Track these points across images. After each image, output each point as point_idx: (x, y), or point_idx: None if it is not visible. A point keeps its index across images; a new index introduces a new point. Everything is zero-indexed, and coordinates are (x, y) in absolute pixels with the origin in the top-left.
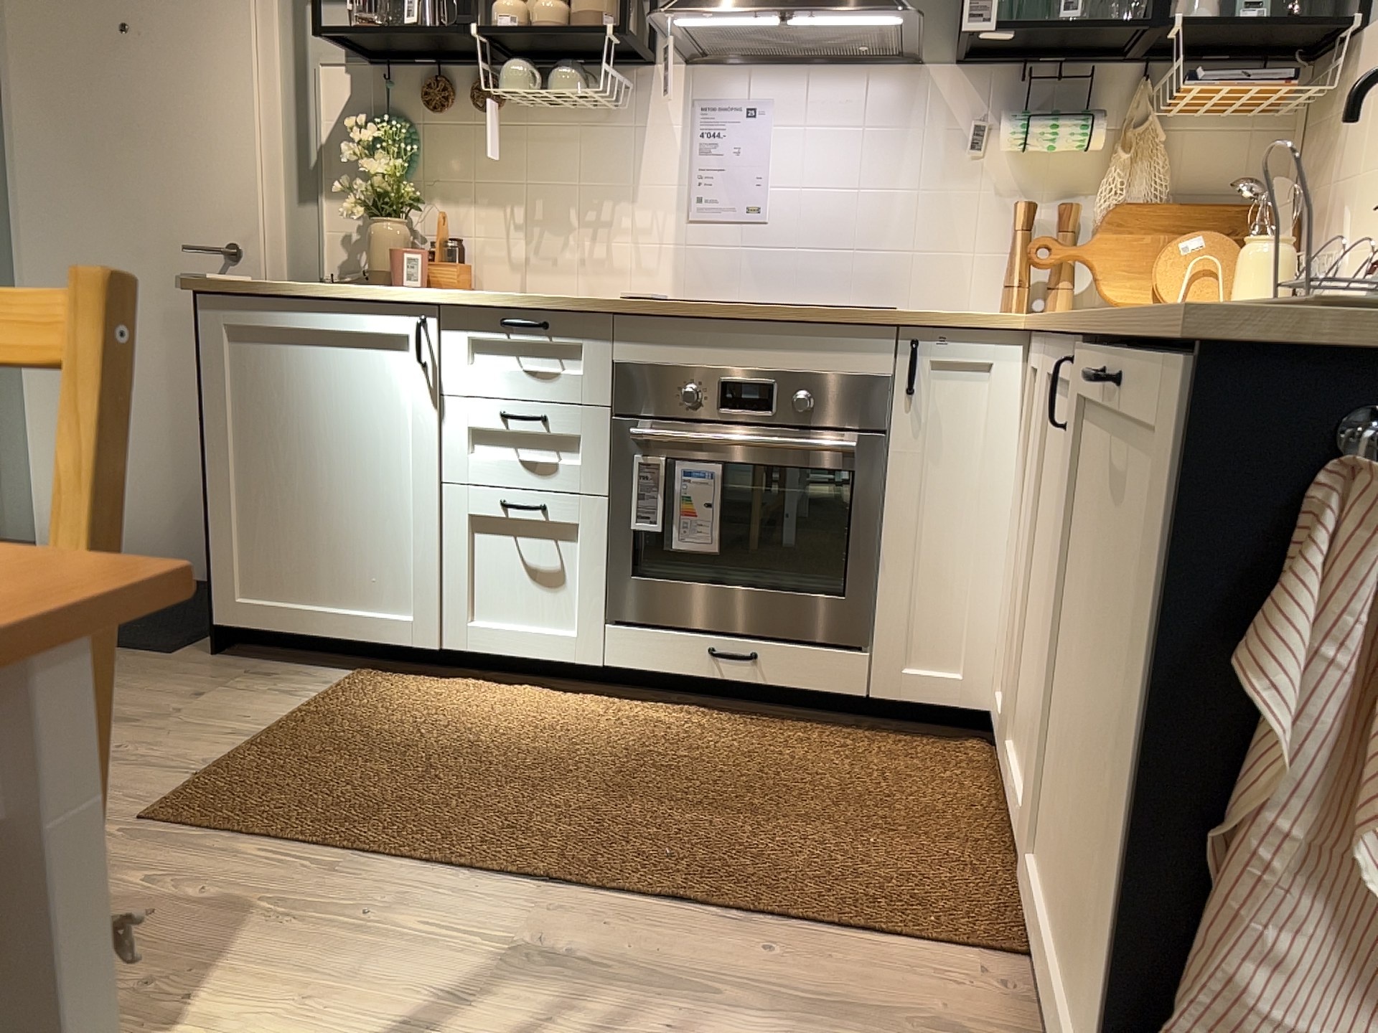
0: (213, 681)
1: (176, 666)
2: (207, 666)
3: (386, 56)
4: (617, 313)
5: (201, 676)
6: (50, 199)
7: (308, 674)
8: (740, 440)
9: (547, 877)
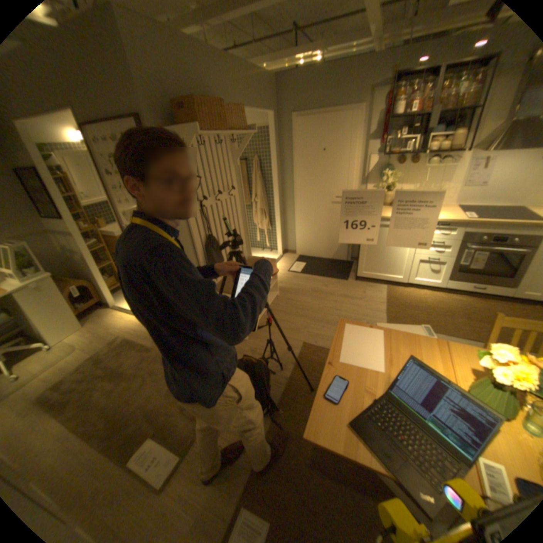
0: (363, 288)
1: (352, 284)
2: (358, 284)
3: (390, 152)
4: (470, 223)
5: (359, 287)
6: (304, 187)
7: (380, 287)
8: (499, 250)
9: (472, 339)
